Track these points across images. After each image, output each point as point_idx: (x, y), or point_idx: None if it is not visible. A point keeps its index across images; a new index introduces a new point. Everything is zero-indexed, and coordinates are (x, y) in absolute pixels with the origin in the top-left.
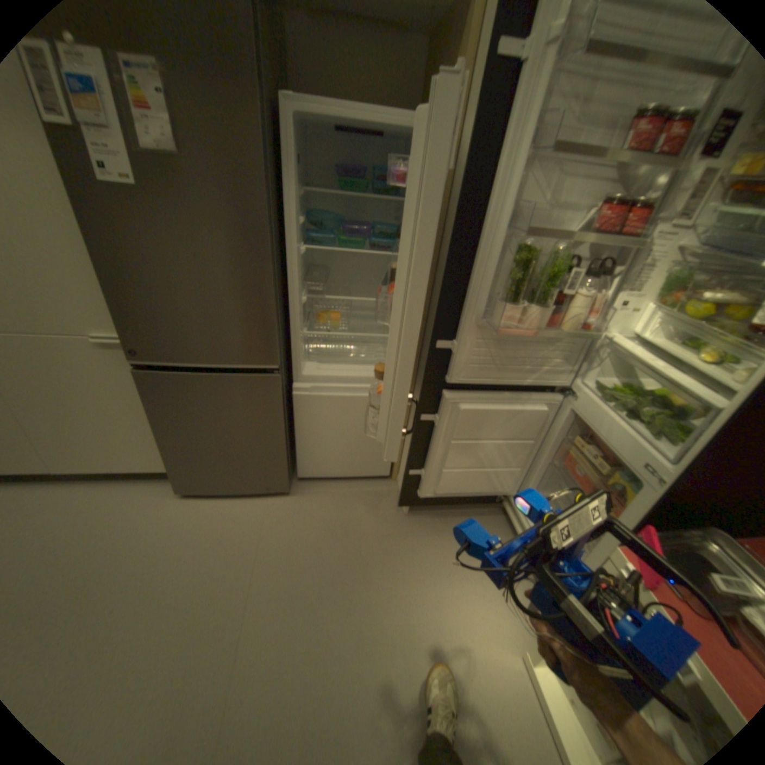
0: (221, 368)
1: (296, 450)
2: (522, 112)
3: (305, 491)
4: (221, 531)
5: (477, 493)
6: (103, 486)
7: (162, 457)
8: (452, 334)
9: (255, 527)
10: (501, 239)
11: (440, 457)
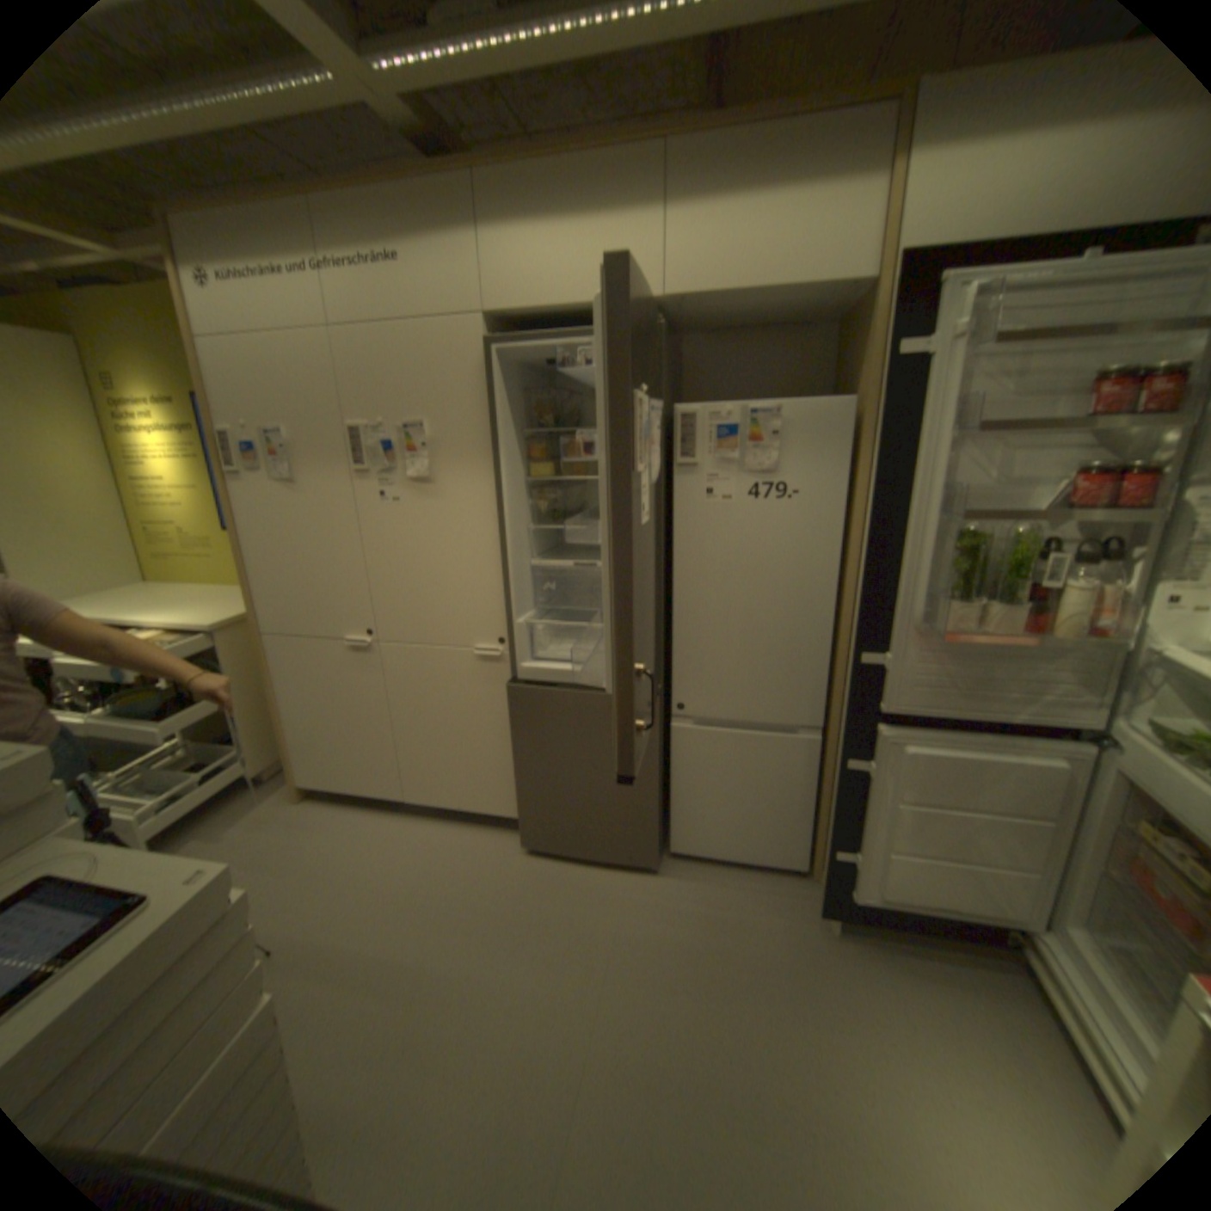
0: (594, 687)
1: (671, 809)
2: (938, 398)
3: (680, 875)
4: (571, 905)
5: (965, 917)
6: (448, 826)
7: (514, 797)
8: (885, 646)
9: (612, 909)
10: (934, 526)
11: (885, 834)
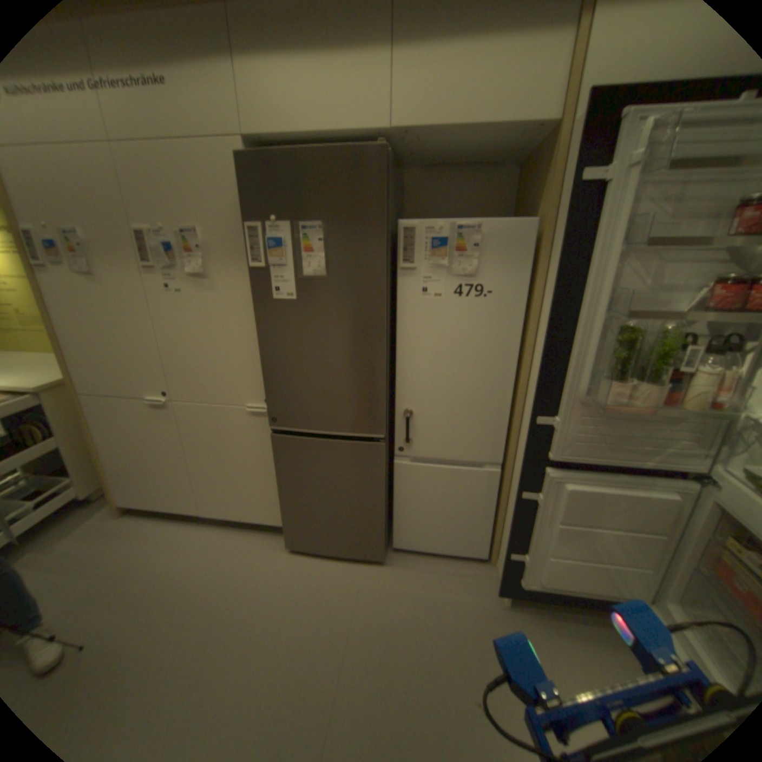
0: (337, 435)
1: (394, 519)
2: (611, 218)
3: (399, 564)
4: (321, 592)
5: (597, 596)
6: (232, 532)
7: (280, 512)
8: (554, 411)
9: (351, 594)
10: (600, 322)
11: (546, 543)
